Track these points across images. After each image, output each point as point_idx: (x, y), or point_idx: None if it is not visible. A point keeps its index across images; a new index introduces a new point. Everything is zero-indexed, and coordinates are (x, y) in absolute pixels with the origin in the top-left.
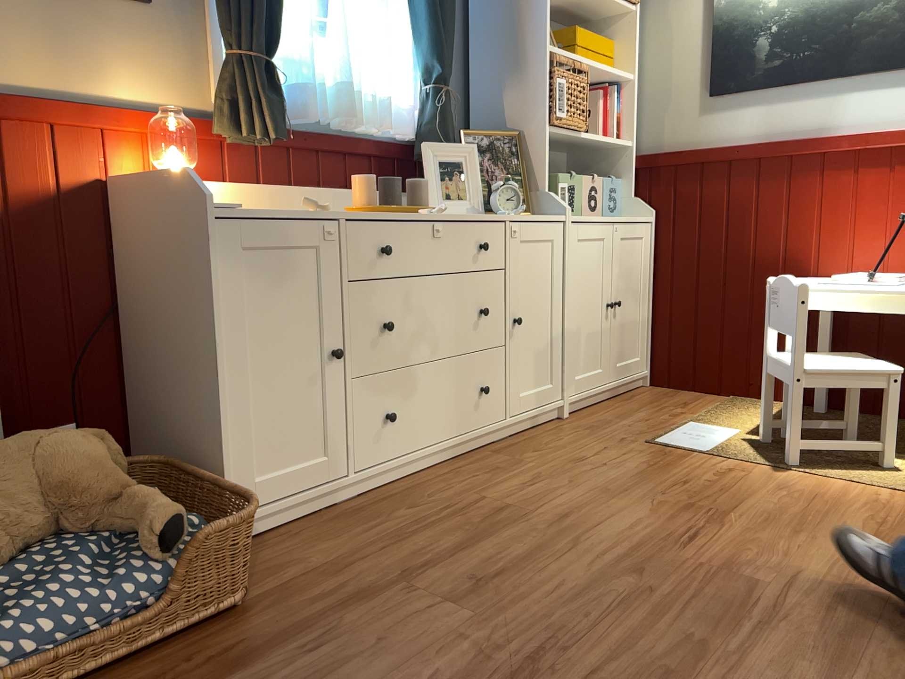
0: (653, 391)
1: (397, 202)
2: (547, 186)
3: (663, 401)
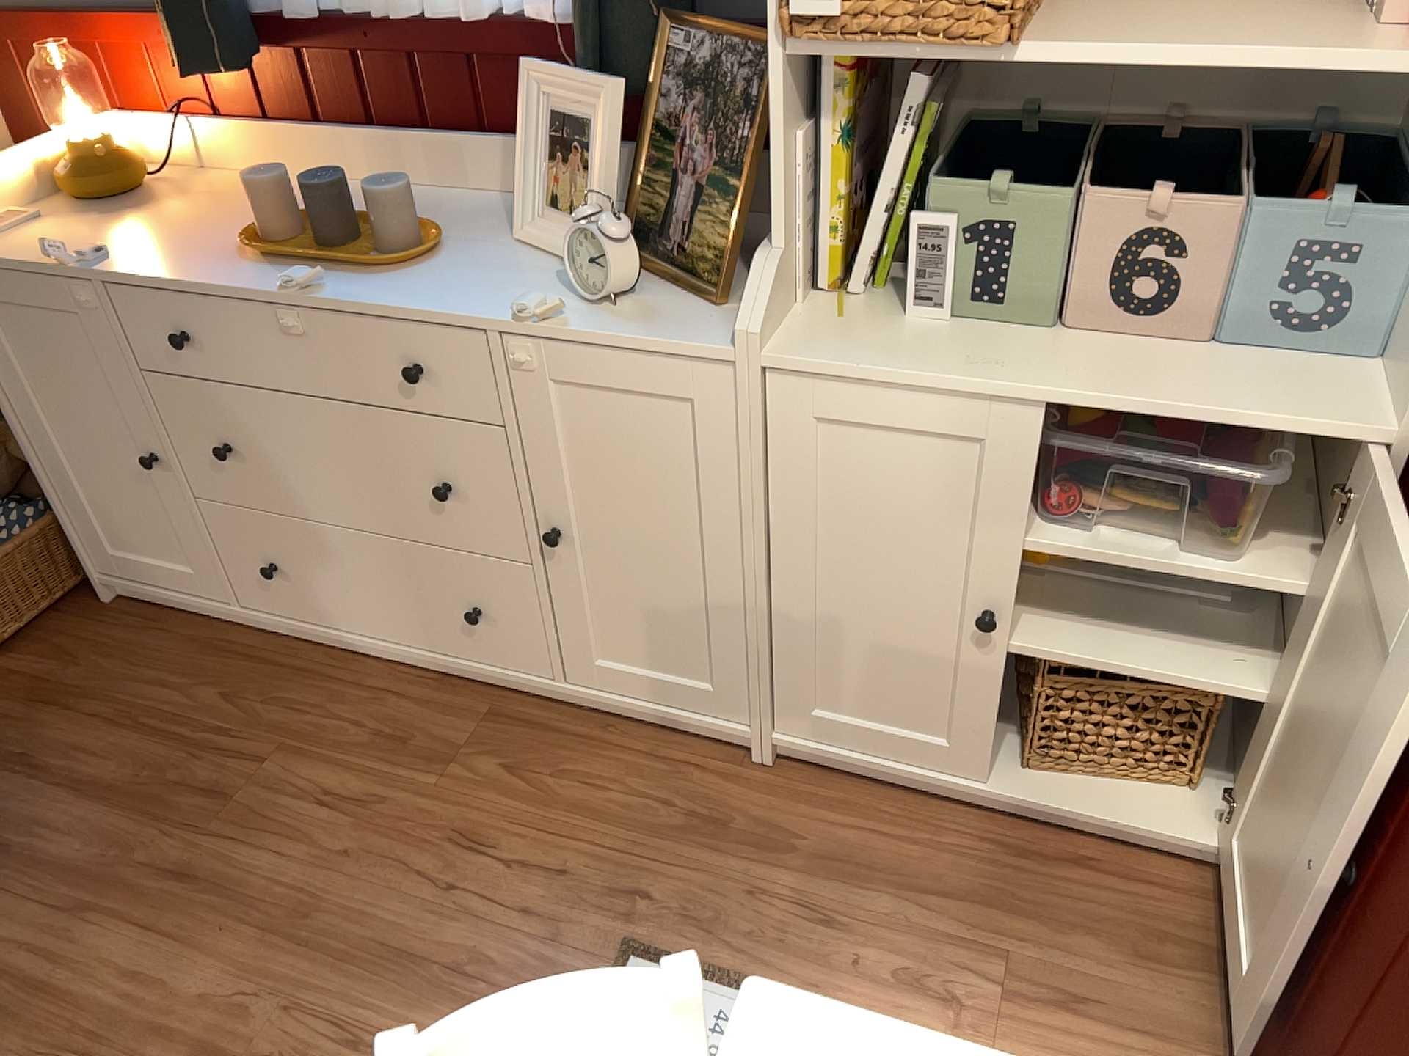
0: (1162, 897)
1: (337, 236)
2: (805, 234)
3: (1048, 932)
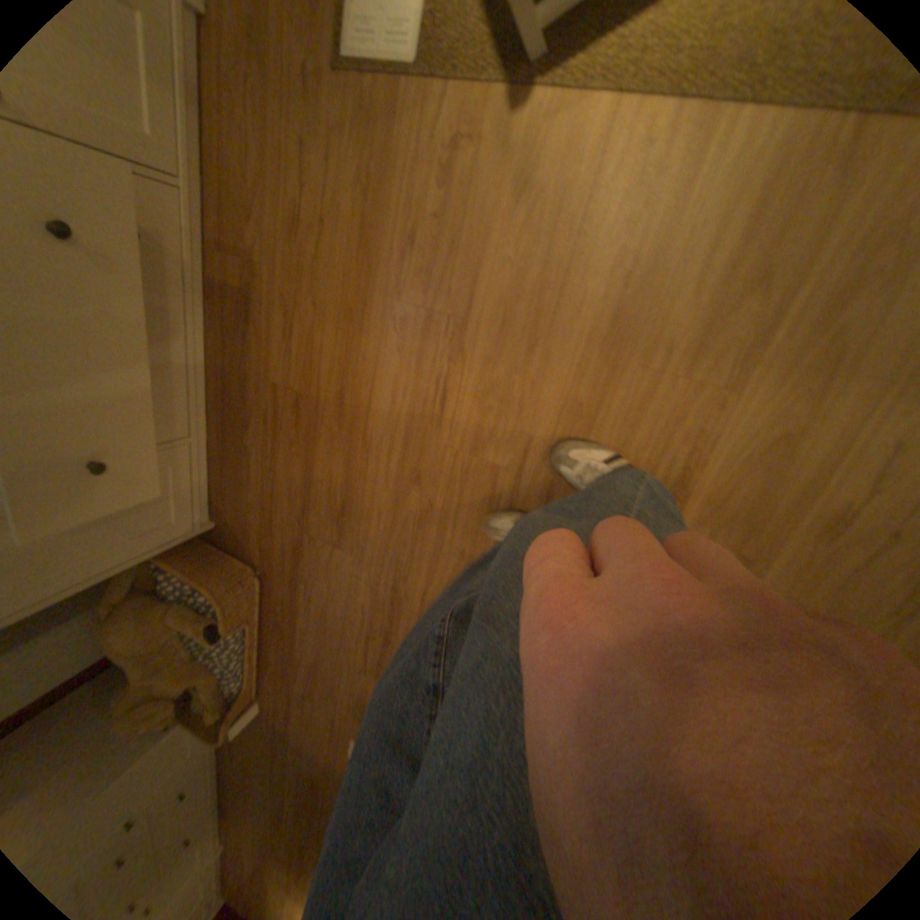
0: None
1: None
2: None
3: None
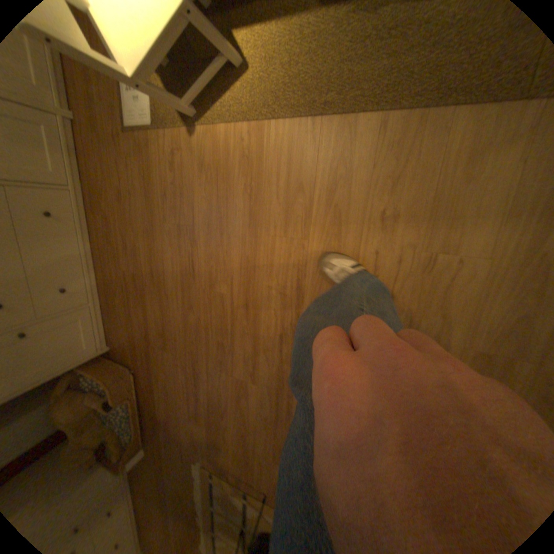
0: None
1: None
2: None
3: None
